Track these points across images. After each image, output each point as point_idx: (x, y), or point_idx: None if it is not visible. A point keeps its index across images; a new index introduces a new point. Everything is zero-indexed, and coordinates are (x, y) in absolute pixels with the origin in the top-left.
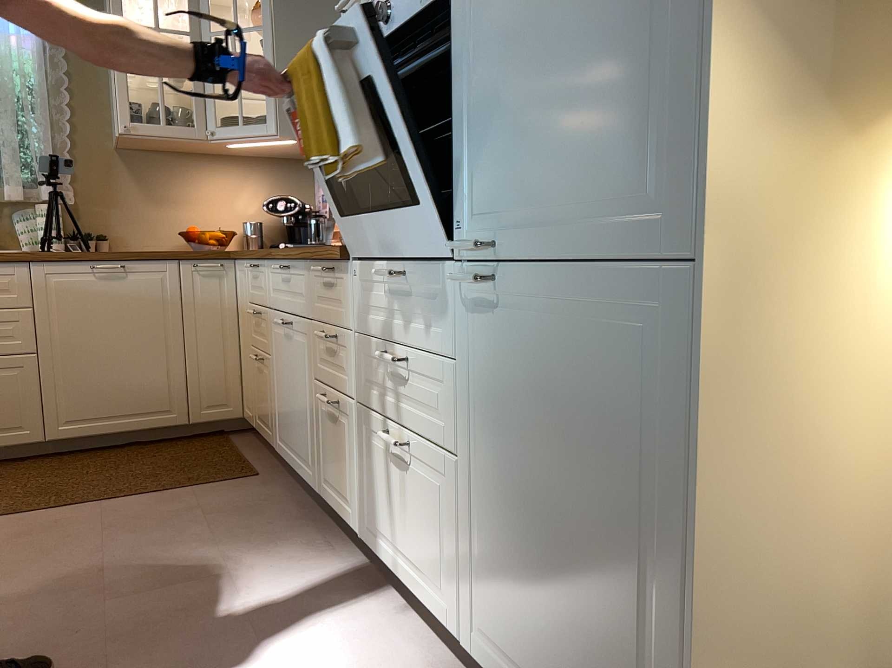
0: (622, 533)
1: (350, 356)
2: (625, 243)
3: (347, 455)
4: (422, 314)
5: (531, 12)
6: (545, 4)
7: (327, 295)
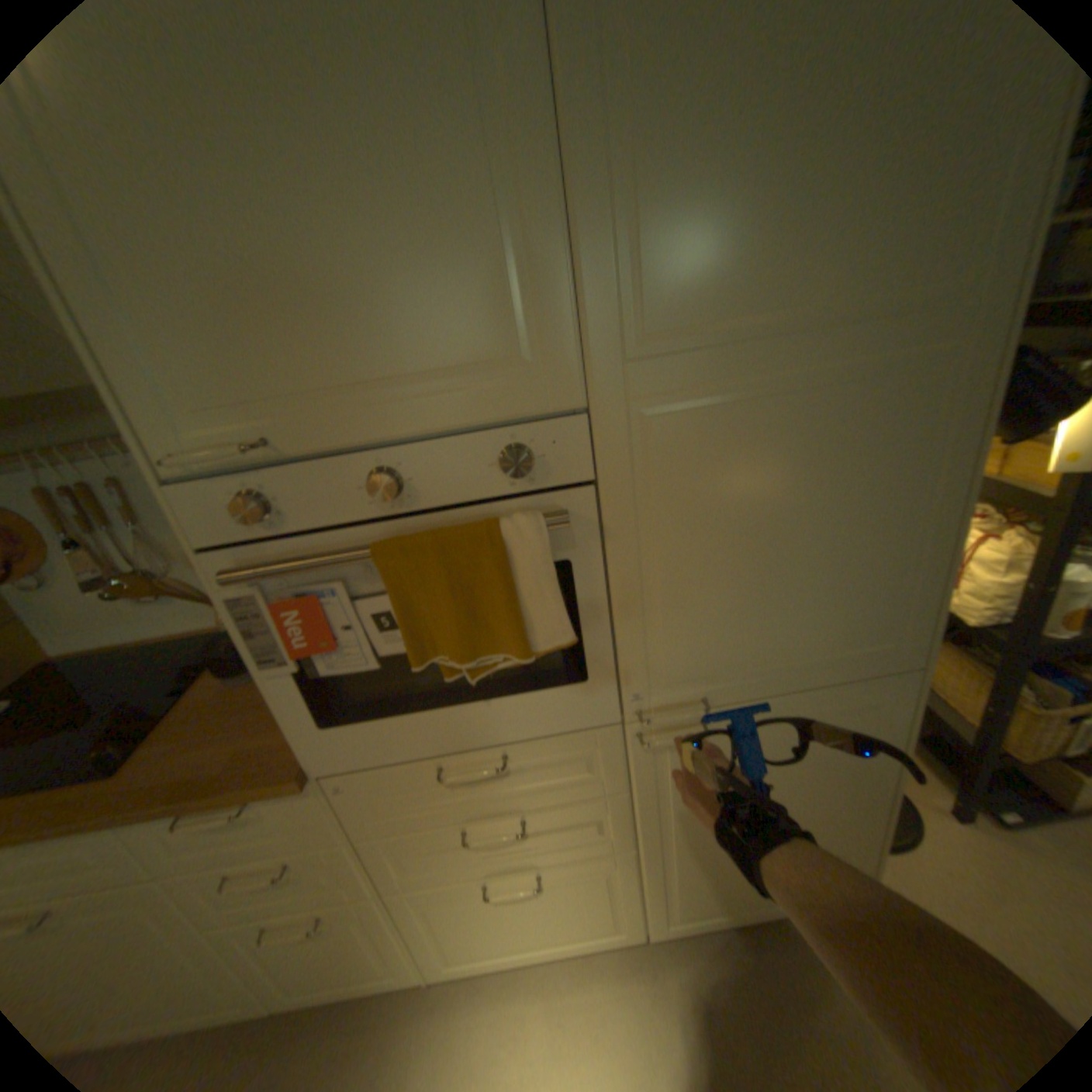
0: (833, 808)
1: (336, 868)
2: (854, 672)
3: (358, 946)
4: (543, 780)
5: (752, 523)
6: (774, 519)
7: (218, 836)
